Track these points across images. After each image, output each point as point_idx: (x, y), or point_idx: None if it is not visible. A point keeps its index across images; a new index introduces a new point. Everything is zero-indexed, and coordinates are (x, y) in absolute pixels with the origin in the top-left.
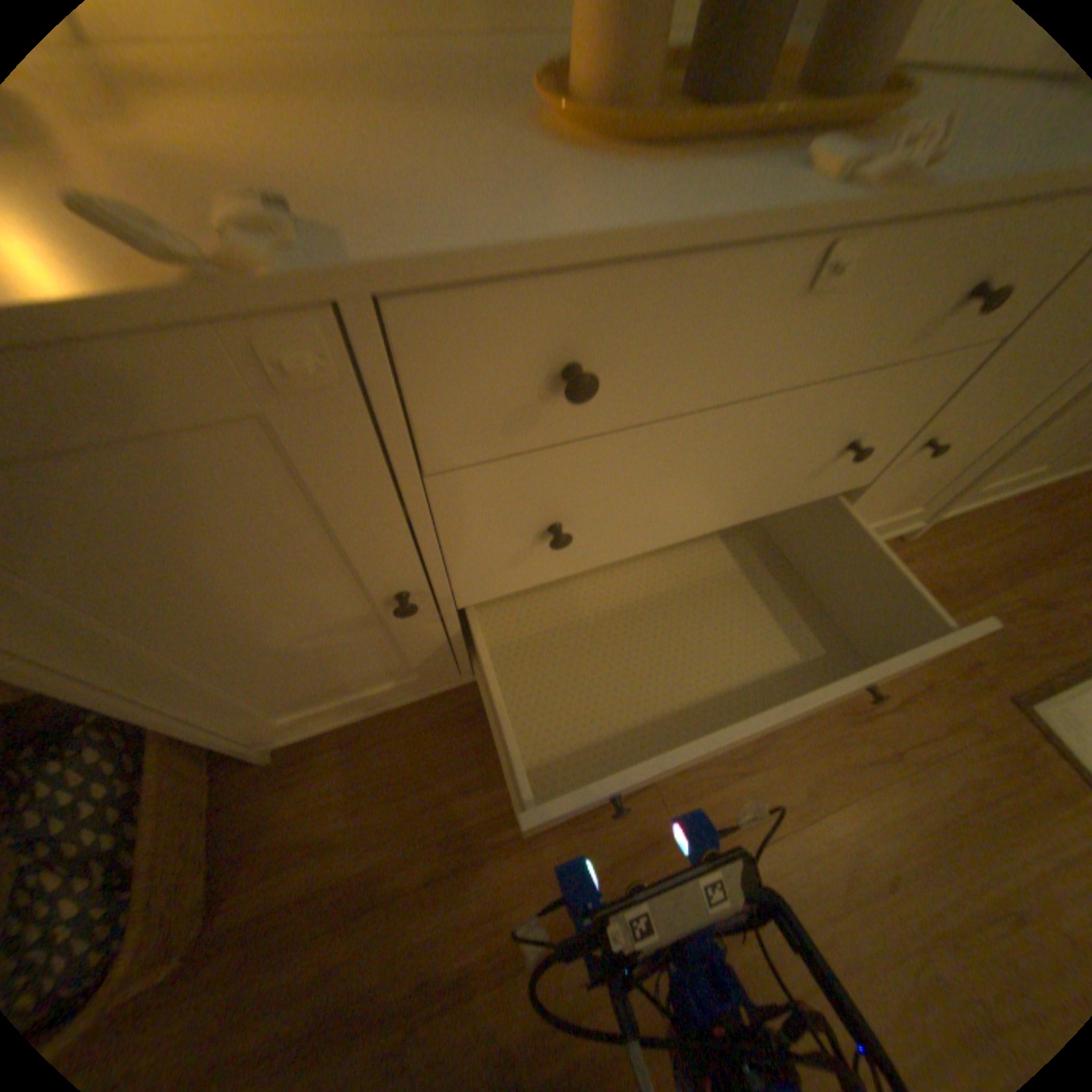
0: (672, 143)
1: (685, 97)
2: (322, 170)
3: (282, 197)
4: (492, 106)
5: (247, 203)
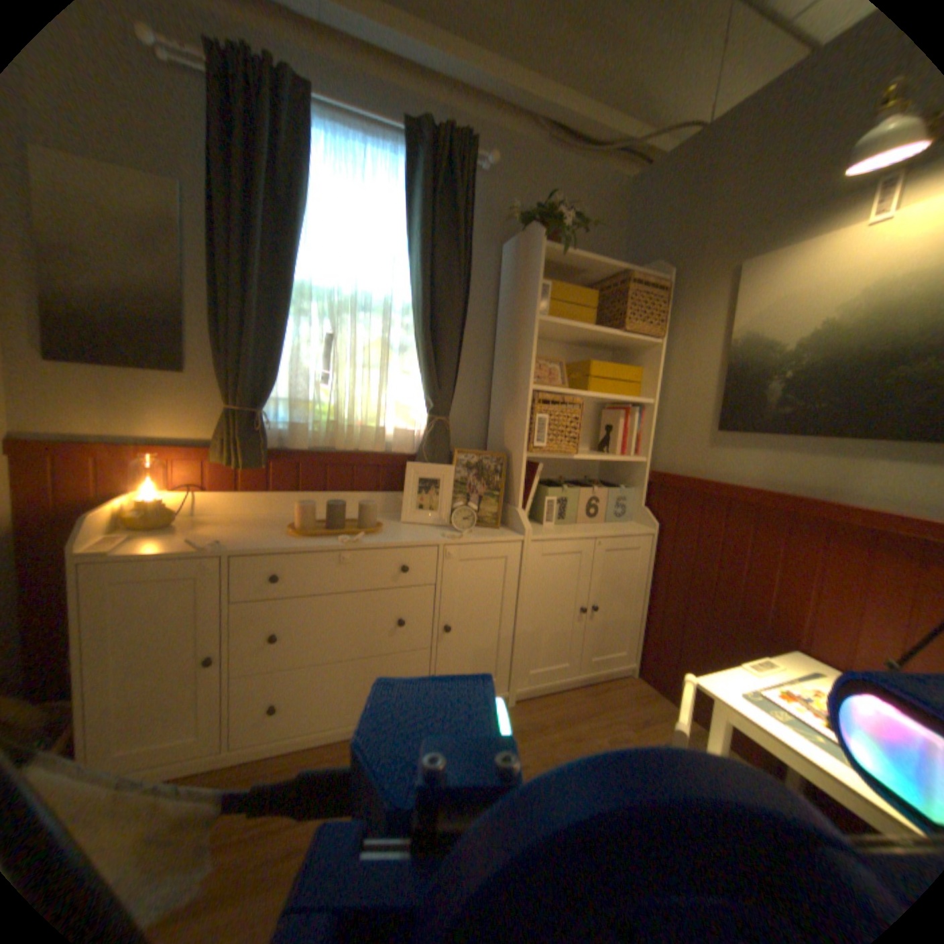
0: (311, 536)
1: (325, 528)
2: (230, 539)
3: (218, 542)
4: (280, 529)
5: (211, 542)
